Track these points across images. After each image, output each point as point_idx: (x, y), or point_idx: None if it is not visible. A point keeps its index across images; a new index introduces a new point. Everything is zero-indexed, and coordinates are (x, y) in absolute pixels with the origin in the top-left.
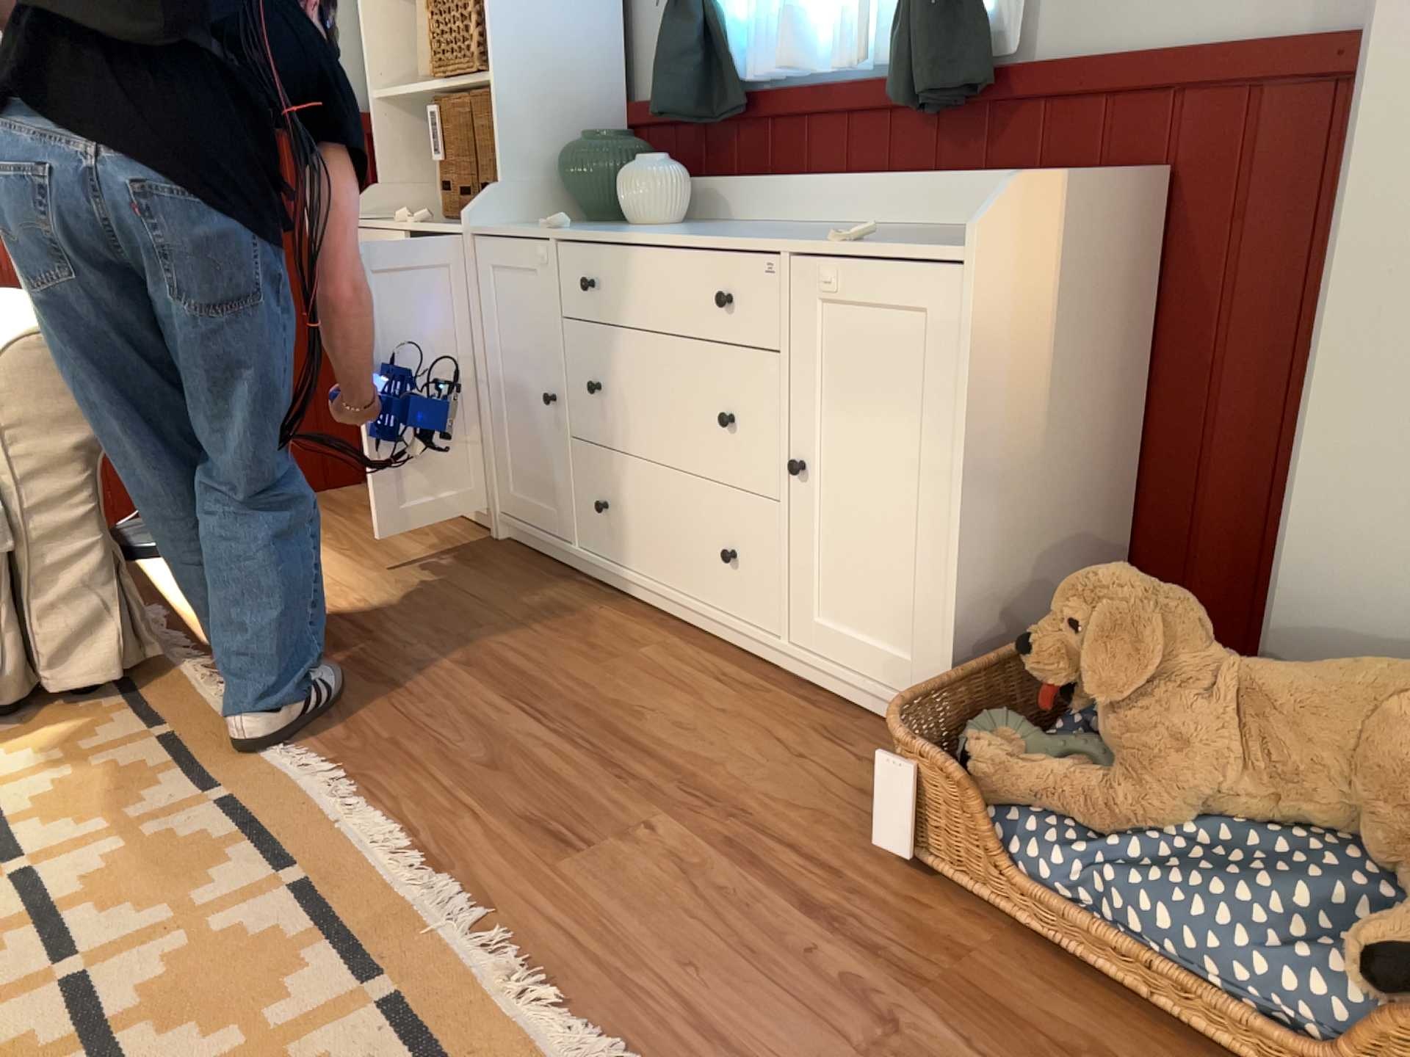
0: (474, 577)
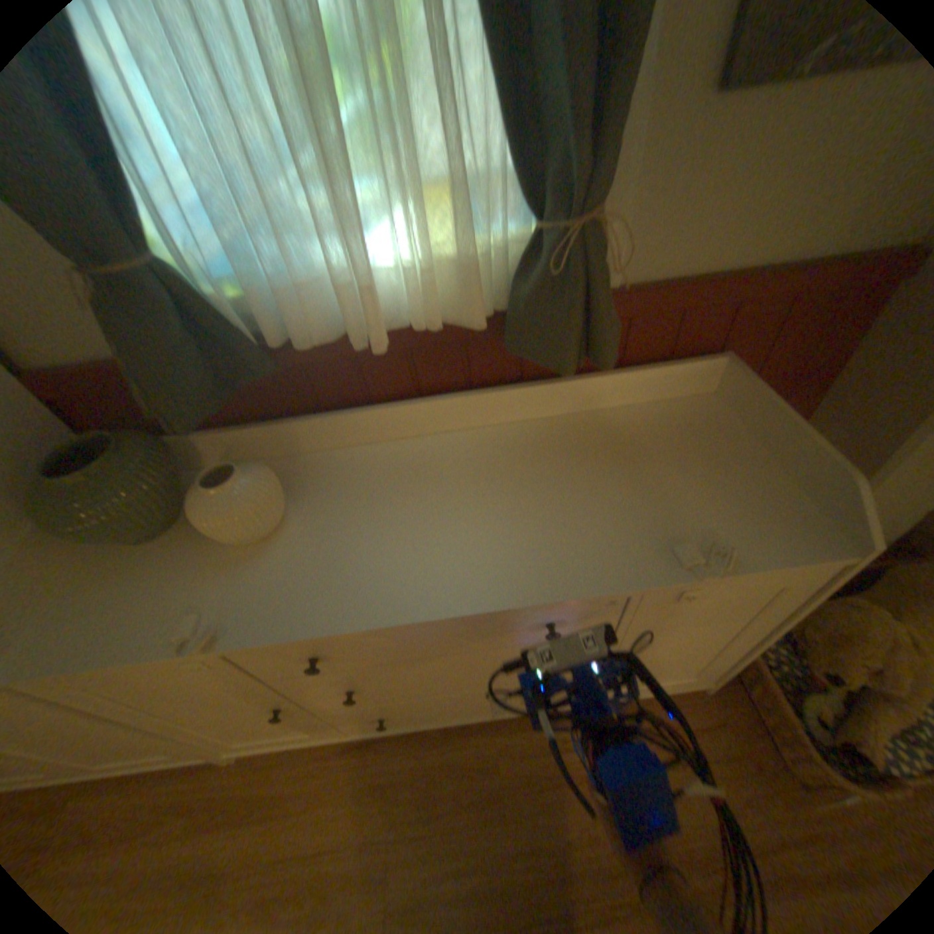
0: (286, 824)
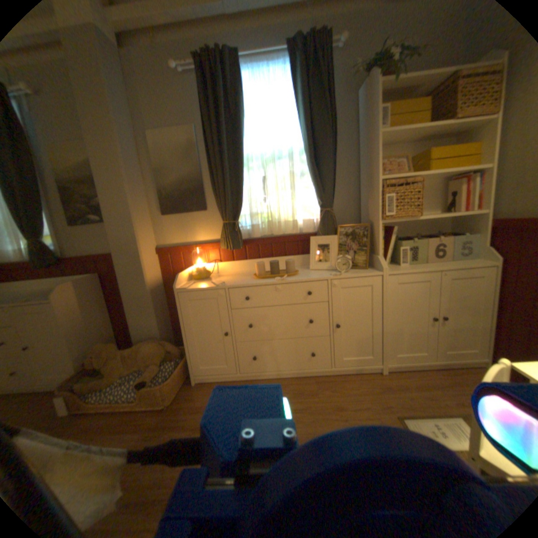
0: None
